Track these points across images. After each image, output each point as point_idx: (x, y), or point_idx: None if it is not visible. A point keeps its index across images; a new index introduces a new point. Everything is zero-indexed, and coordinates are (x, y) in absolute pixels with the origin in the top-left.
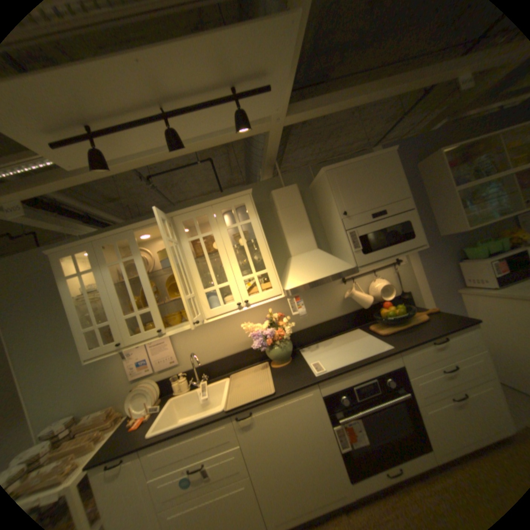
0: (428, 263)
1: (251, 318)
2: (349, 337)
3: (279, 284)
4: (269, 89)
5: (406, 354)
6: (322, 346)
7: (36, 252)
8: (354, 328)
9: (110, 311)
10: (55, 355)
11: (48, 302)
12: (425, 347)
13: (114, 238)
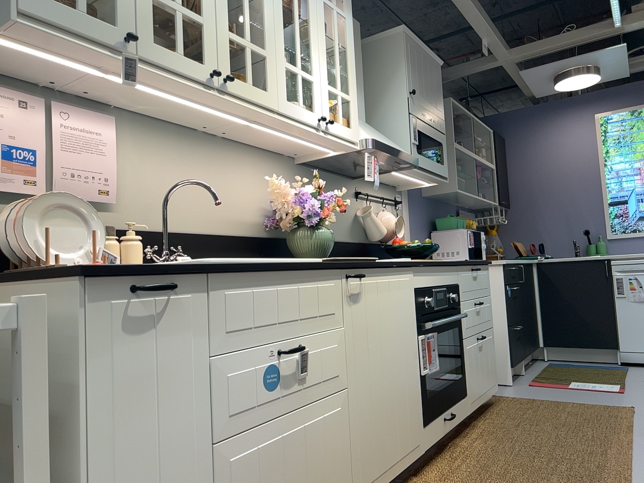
0: (414, 220)
1: (256, 183)
2: None
3: (358, 127)
4: None
5: (460, 269)
6: None
7: None
8: None
9: None
10: None
11: None
12: (468, 269)
13: None
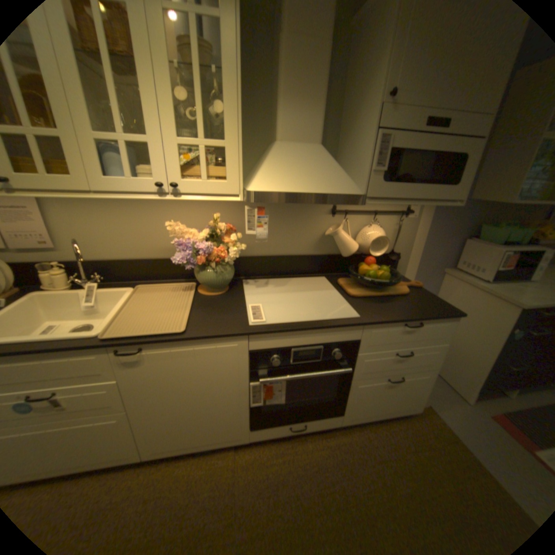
0: (438, 226)
1: (187, 218)
2: (310, 284)
3: (241, 176)
4: None
5: (370, 328)
6: (273, 283)
7: None
8: (319, 274)
9: None
10: None
11: None
12: (394, 326)
13: None
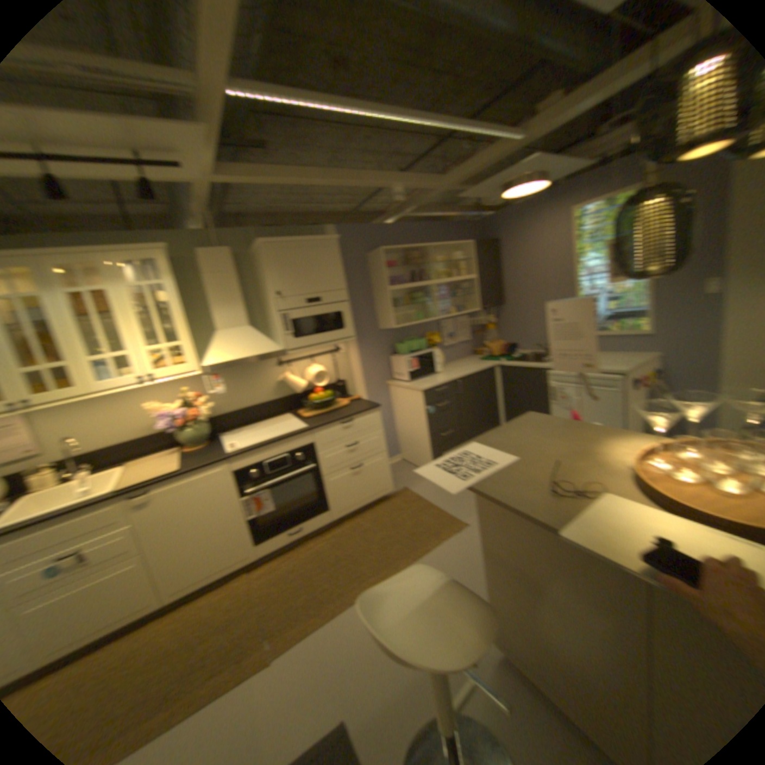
0: (363, 353)
1: (155, 398)
2: (275, 421)
3: (192, 359)
4: (175, 165)
5: (314, 431)
6: (245, 429)
7: None
8: (283, 413)
9: None
10: None
11: None
12: (331, 425)
13: None
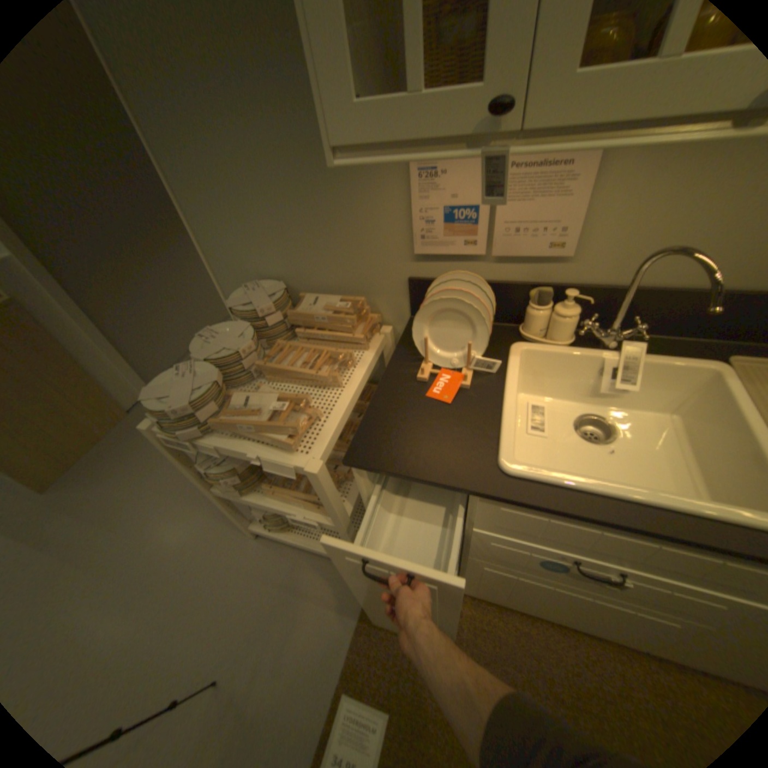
0: None
1: None
2: None
3: None
4: None
5: None
6: None
7: None
8: None
9: None
10: (222, 99)
11: None
12: None
13: None
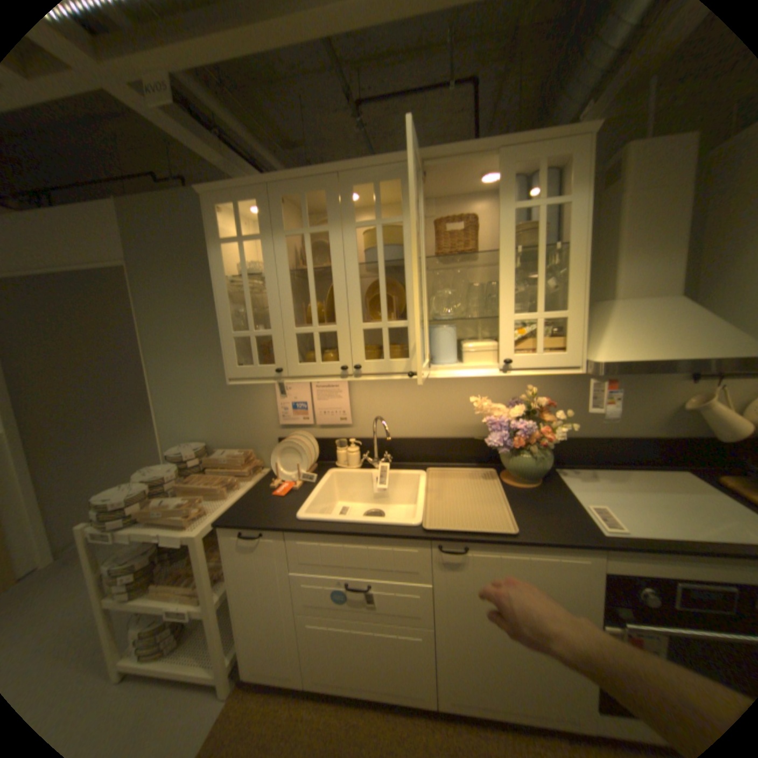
0: None
1: (486, 391)
2: (666, 482)
3: (584, 346)
4: None
5: None
6: (603, 477)
7: (184, 196)
8: (677, 467)
9: (277, 315)
10: (193, 358)
11: (192, 280)
12: None
13: (303, 184)
